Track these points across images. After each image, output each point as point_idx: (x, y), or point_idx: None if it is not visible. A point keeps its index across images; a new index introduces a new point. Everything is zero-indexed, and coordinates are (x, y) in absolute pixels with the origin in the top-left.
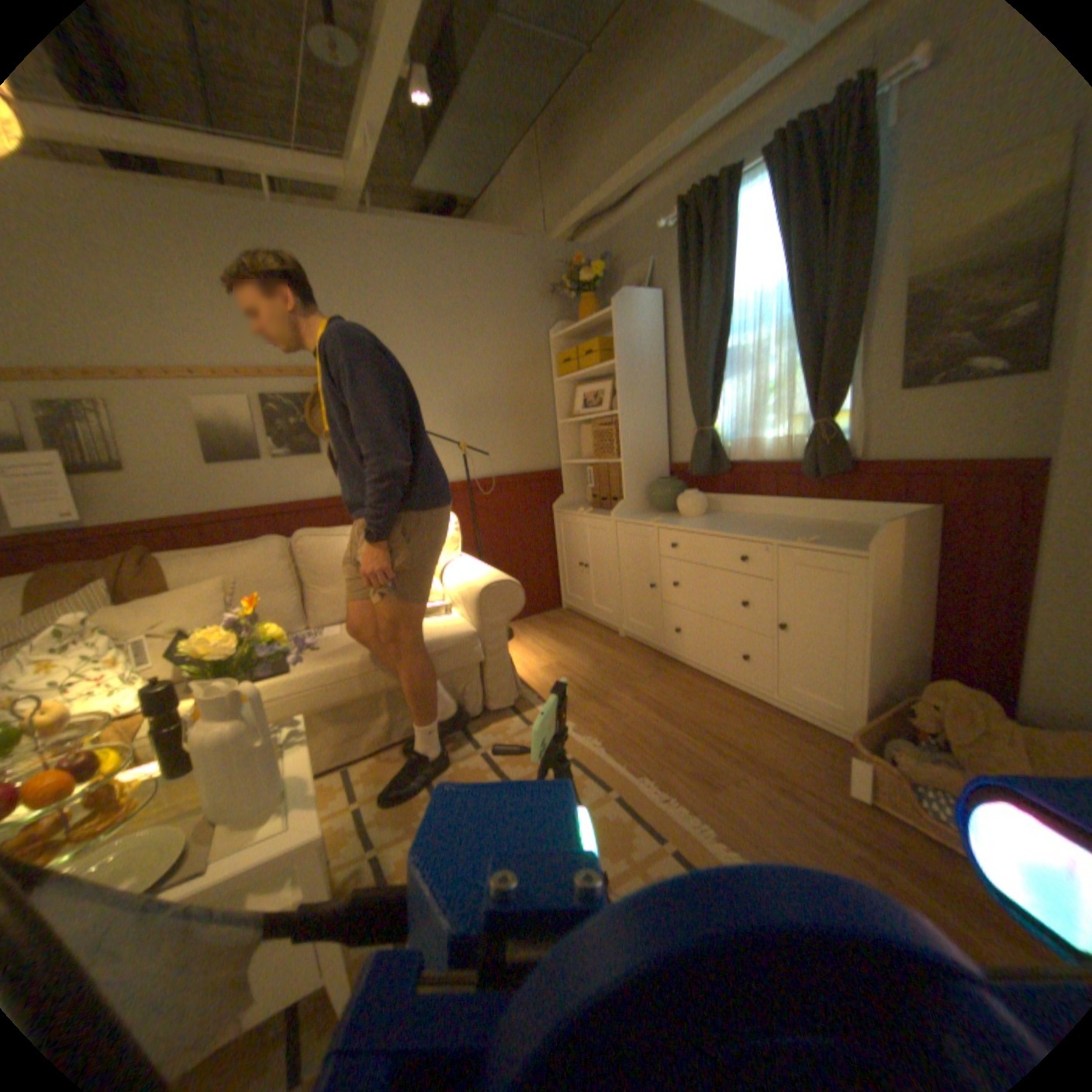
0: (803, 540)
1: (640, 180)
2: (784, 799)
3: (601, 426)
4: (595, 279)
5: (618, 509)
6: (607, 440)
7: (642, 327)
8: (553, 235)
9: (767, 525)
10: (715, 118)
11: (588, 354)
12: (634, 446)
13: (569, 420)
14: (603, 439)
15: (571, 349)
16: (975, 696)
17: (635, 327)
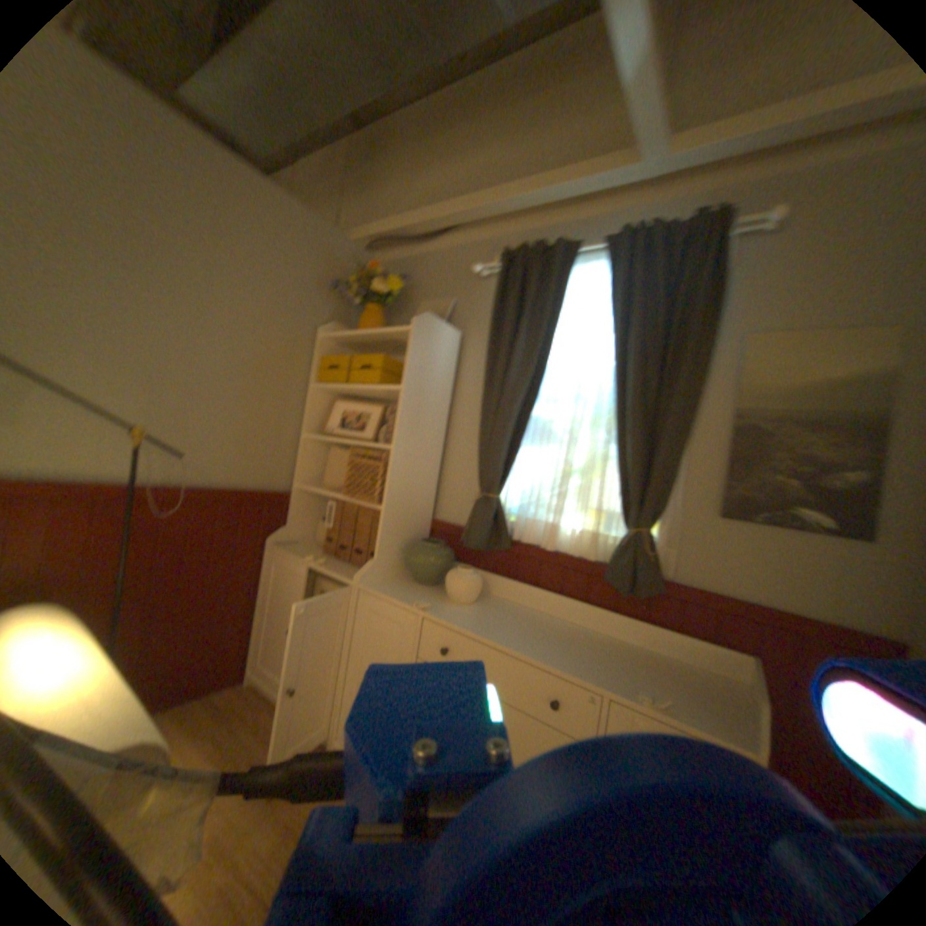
0: (653, 705)
1: (457, 224)
2: None
3: (359, 456)
4: (388, 296)
5: (367, 573)
6: (362, 473)
7: (436, 362)
8: (345, 239)
9: (566, 642)
10: (550, 198)
11: (362, 370)
12: (401, 494)
13: (318, 438)
14: (359, 472)
15: (339, 358)
16: None
17: (430, 359)
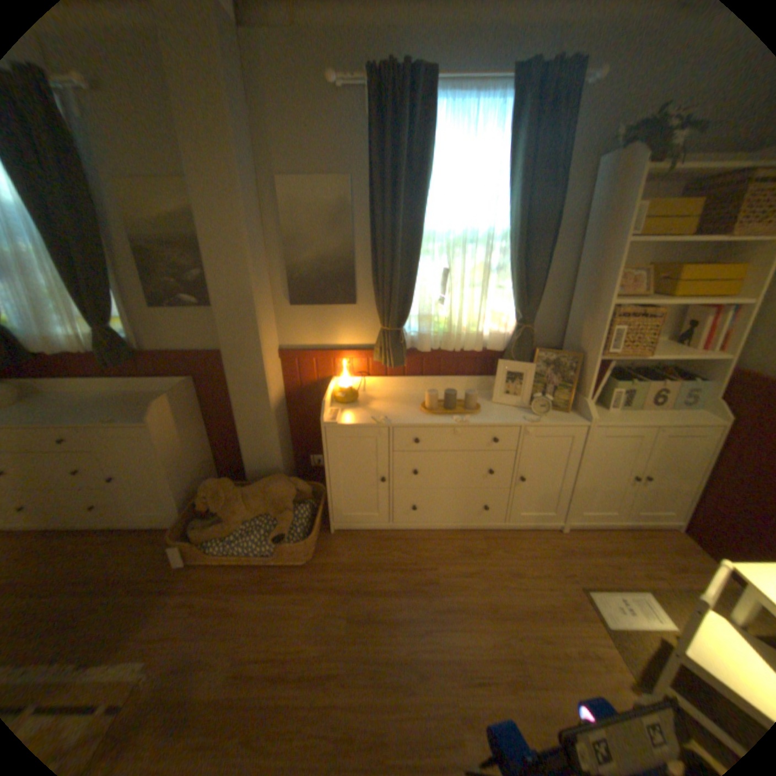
0: (101, 423)
1: None
2: (131, 599)
3: None
4: None
5: None
6: None
7: None
8: None
9: (79, 407)
10: None
11: None
12: None
13: None
14: None
15: None
16: (220, 483)
17: None
